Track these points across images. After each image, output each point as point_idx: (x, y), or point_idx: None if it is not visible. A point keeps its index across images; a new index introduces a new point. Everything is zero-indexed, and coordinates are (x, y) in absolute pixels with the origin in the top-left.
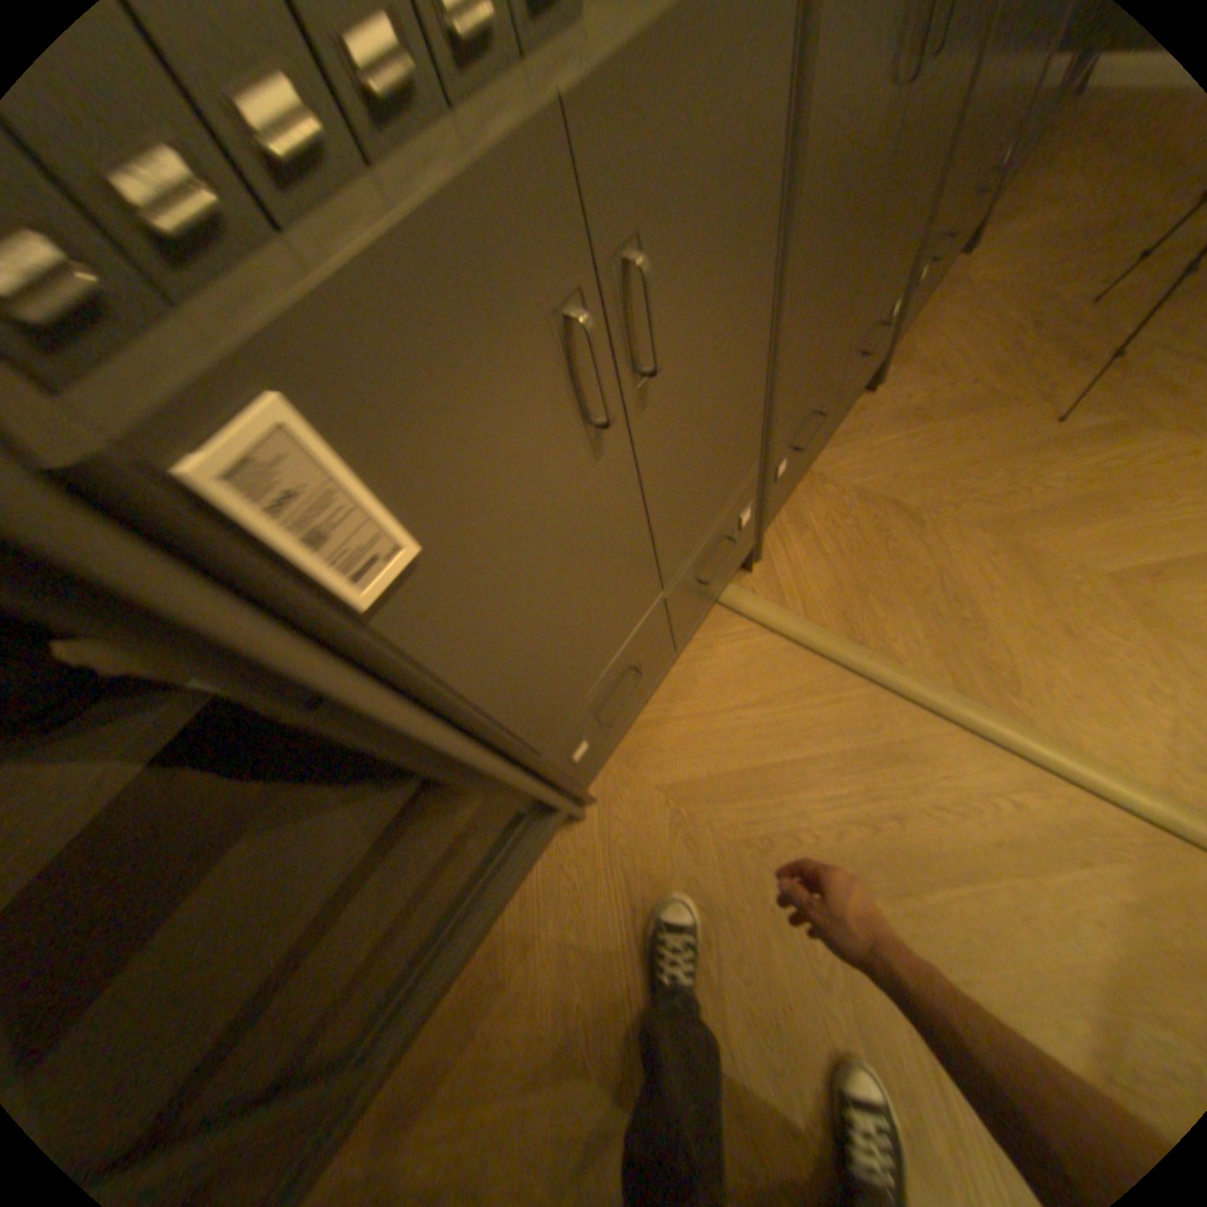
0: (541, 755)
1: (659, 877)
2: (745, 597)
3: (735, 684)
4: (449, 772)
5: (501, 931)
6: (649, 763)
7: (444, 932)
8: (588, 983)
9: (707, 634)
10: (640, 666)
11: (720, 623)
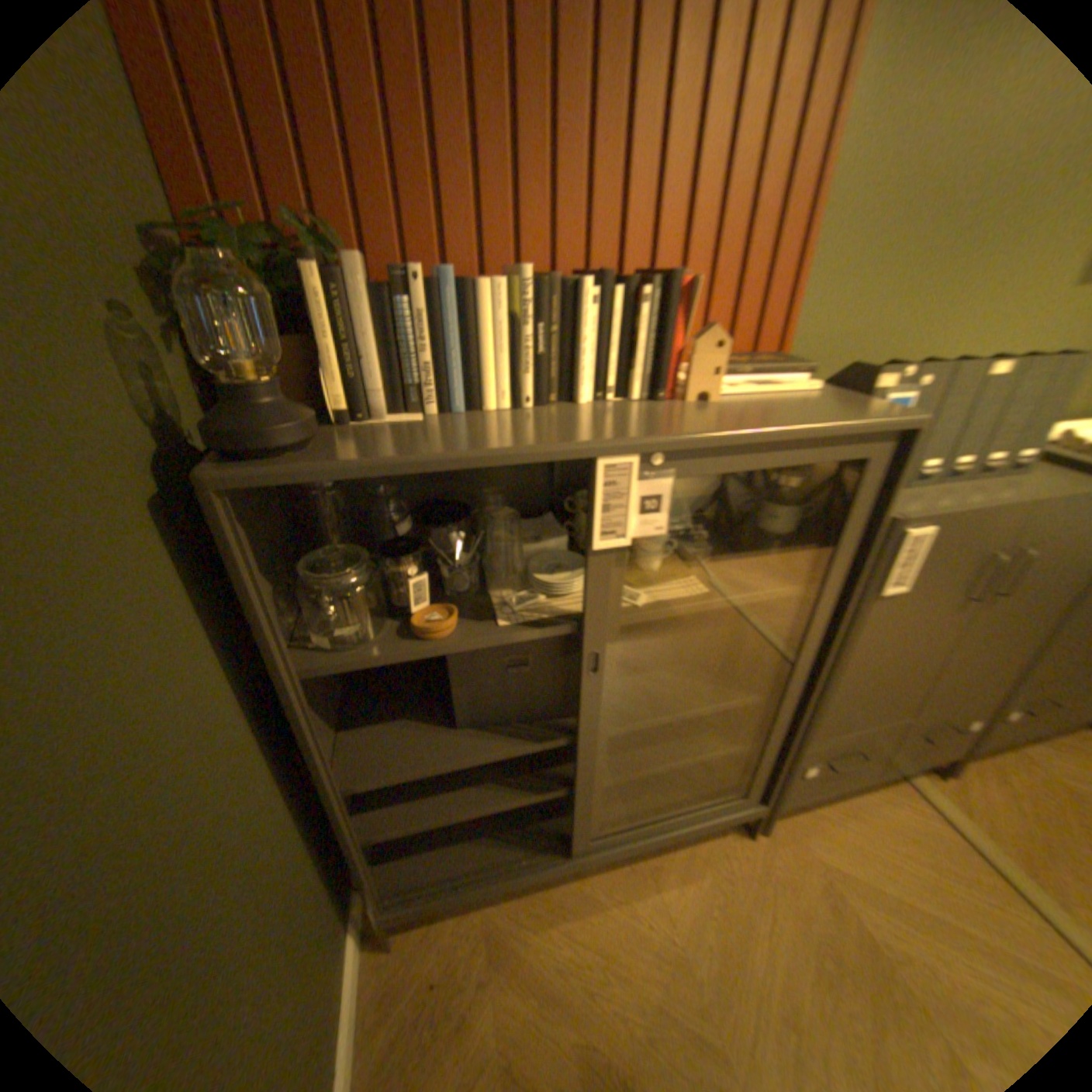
0: (812, 746)
1: (804, 918)
2: (939, 794)
3: (910, 842)
4: (788, 706)
5: (671, 864)
6: (820, 844)
7: (678, 812)
8: (725, 941)
9: (895, 798)
10: (869, 759)
11: (909, 798)
